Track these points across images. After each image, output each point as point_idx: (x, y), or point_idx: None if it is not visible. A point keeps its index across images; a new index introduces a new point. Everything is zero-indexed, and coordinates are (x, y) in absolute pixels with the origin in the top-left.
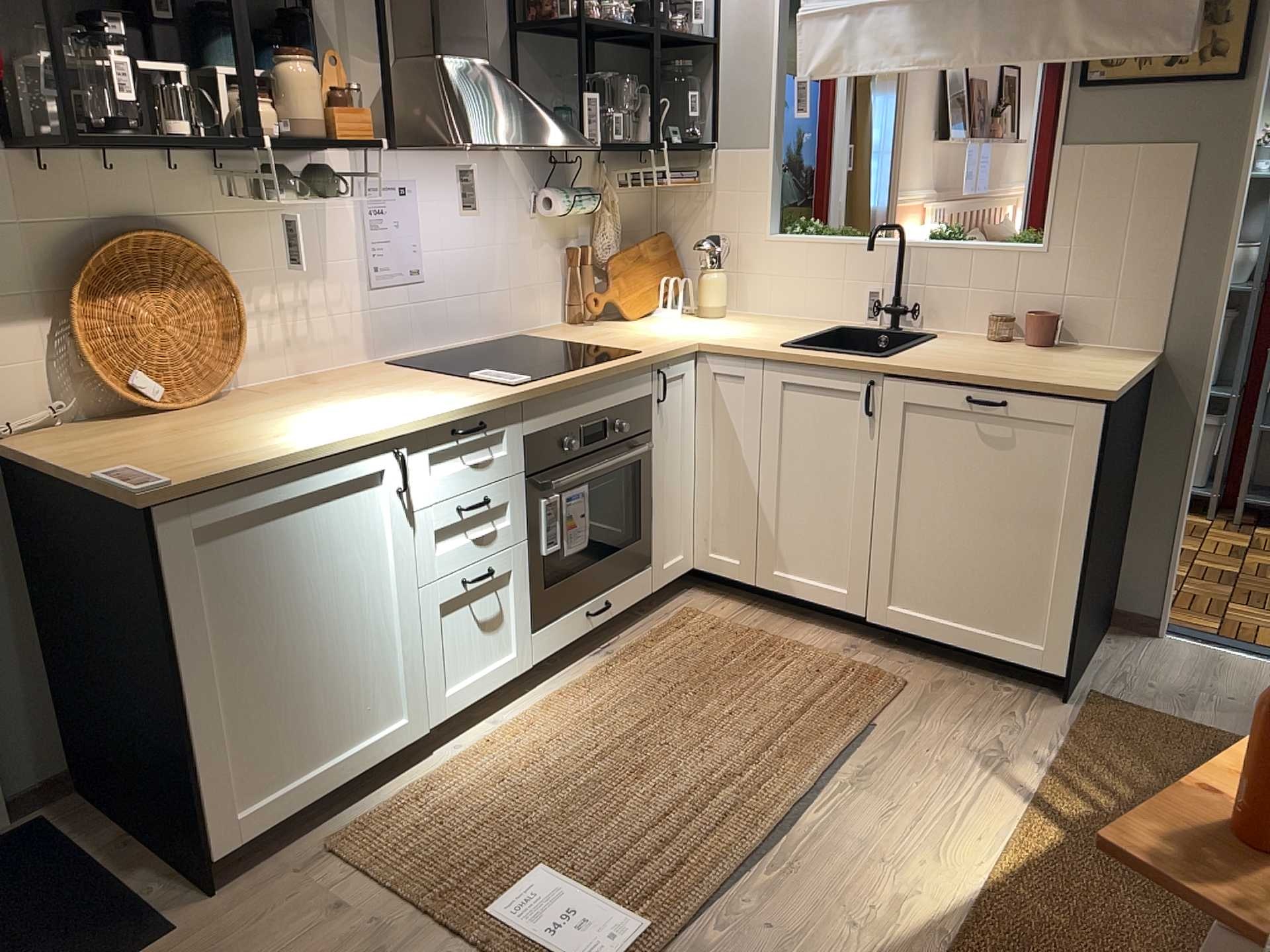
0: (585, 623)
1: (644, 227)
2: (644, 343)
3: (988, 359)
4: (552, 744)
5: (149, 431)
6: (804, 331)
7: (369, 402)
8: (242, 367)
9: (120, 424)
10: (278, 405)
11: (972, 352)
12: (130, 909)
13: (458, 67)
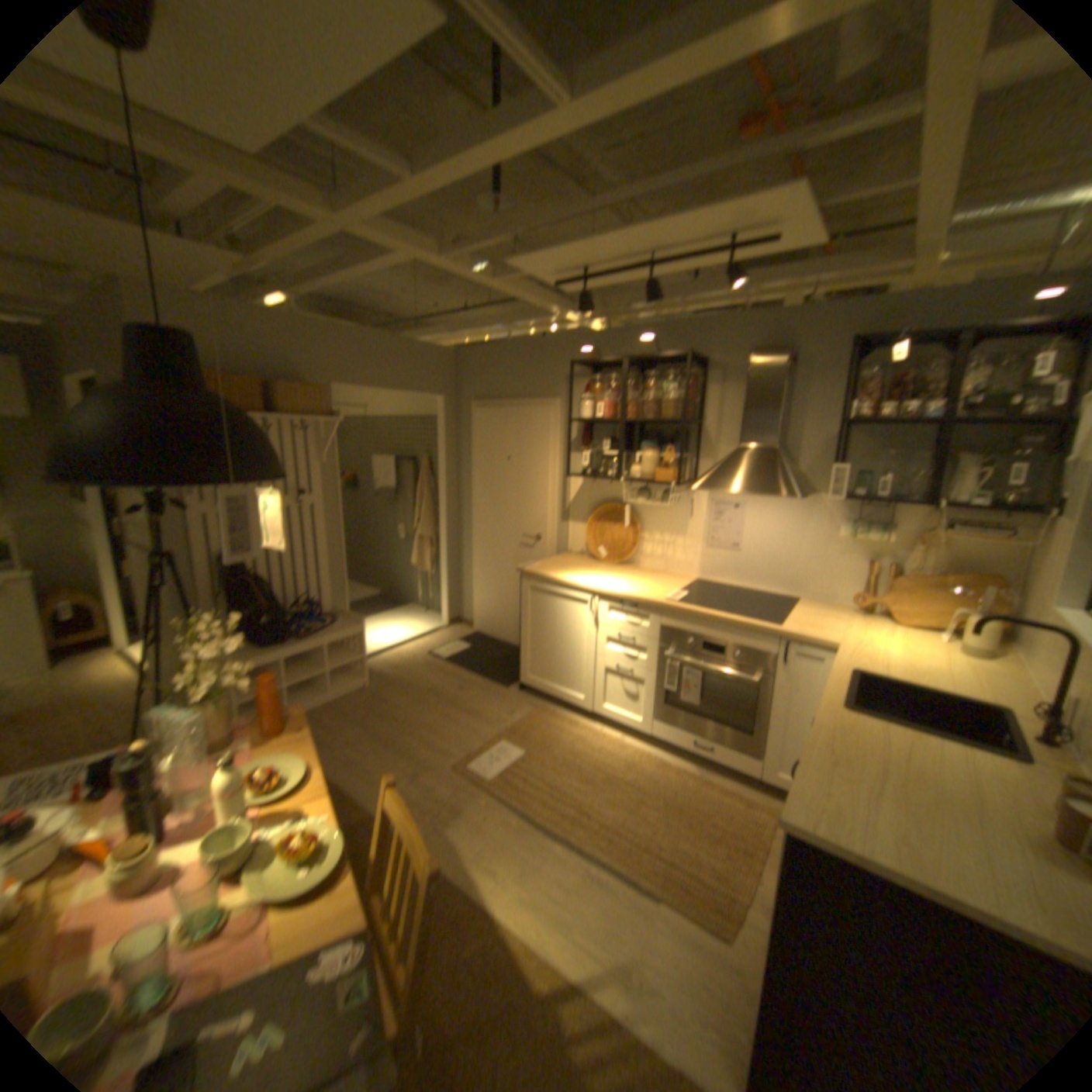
0: (690, 746)
1: (1004, 570)
2: (812, 629)
3: (903, 773)
4: (604, 756)
5: (579, 564)
6: (960, 691)
7: (626, 583)
8: (641, 559)
9: (586, 561)
10: (618, 573)
11: (941, 772)
12: (514, 681)
13: (746, 451)
